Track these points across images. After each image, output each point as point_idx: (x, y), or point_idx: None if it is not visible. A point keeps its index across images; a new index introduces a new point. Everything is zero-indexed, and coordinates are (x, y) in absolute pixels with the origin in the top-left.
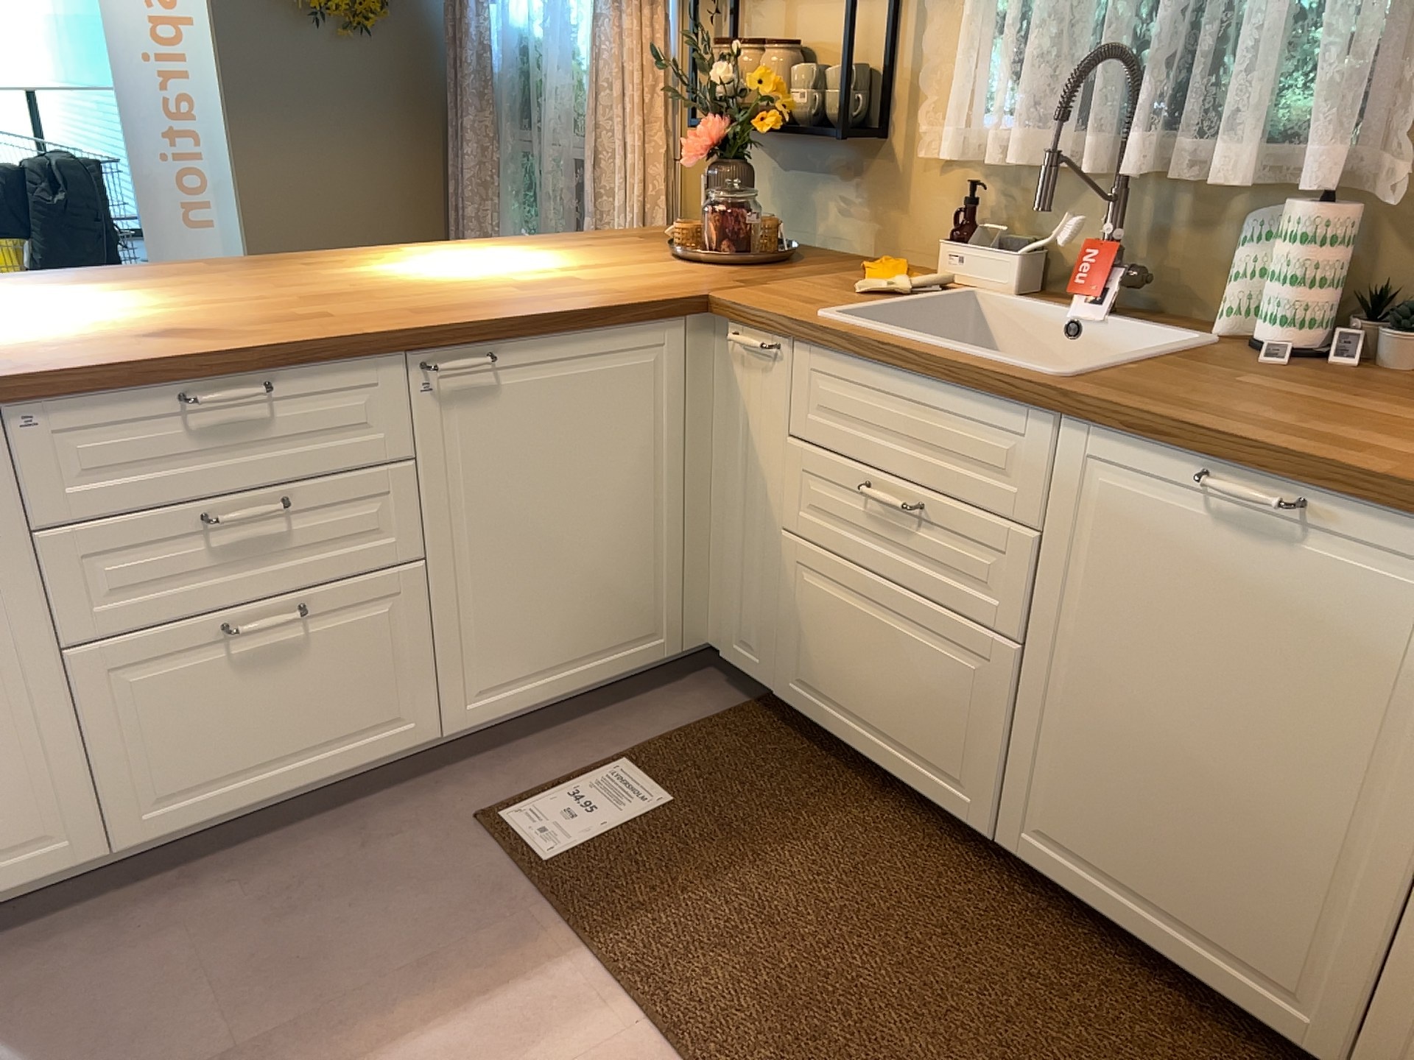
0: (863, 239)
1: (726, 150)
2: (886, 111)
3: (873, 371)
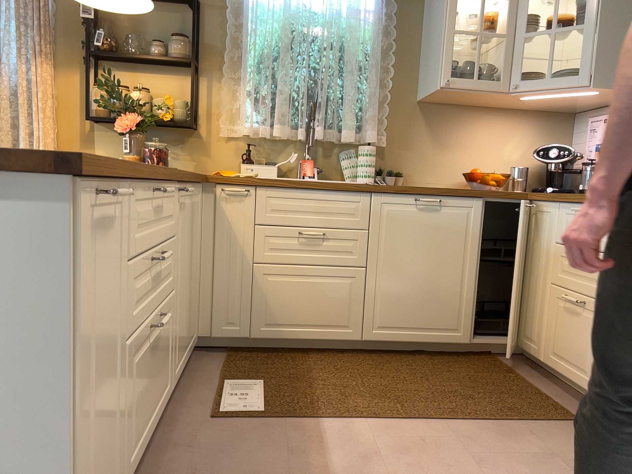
0: (189, 167)
1: (137, 128)
2: (198, 119)
3: (298, 191)
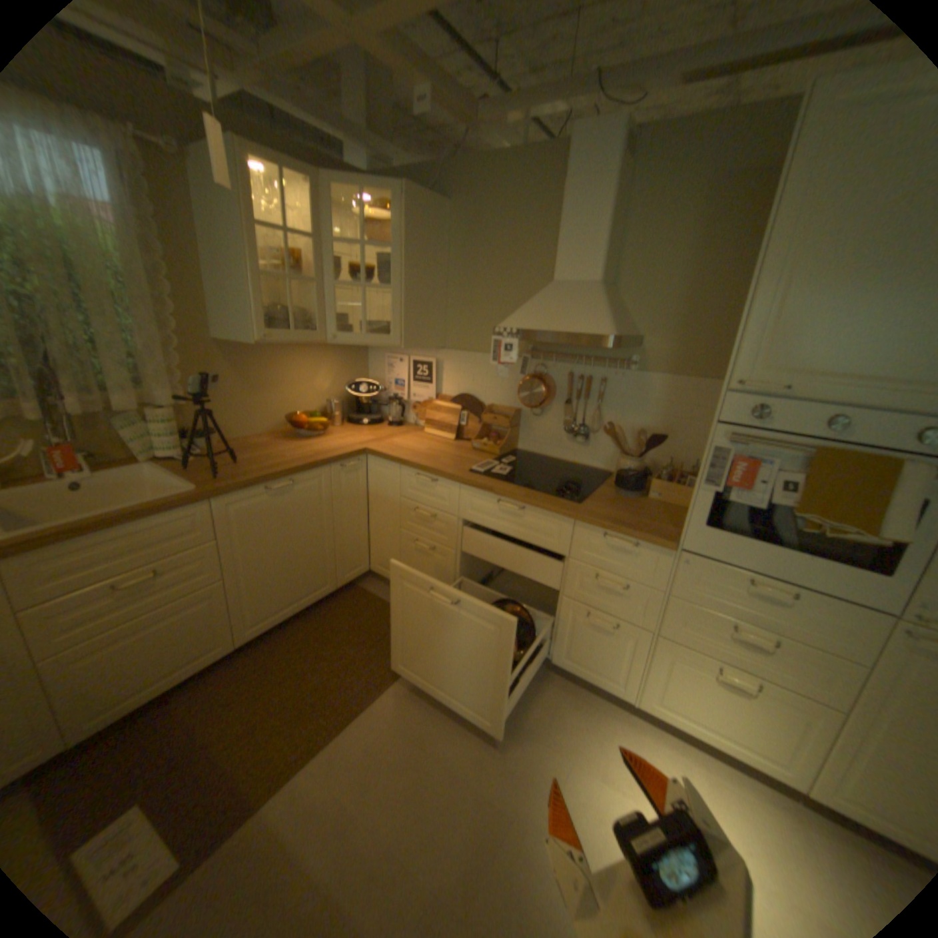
0: None
1: None
2: None
3: (92, 540)
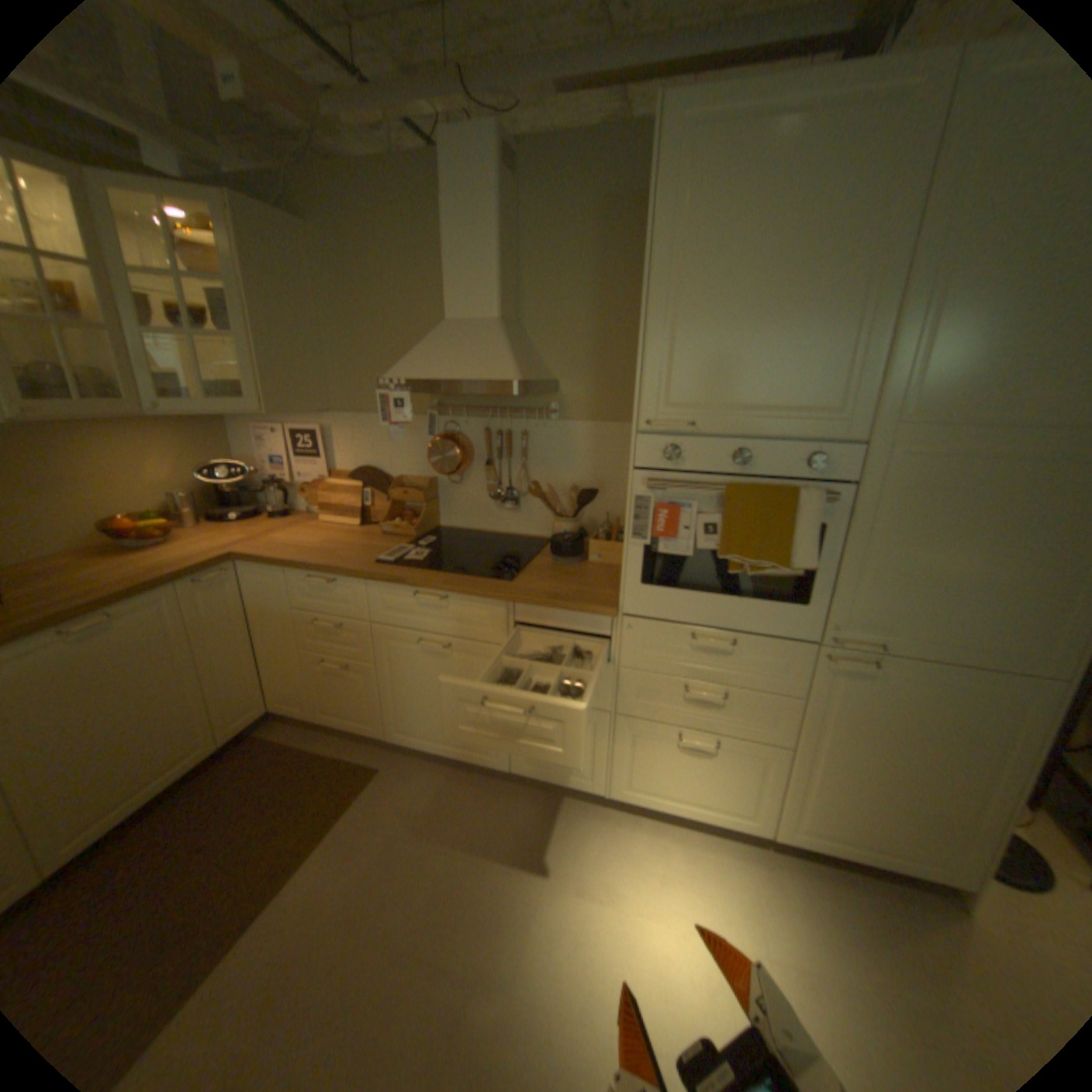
0: None
1: None
2: None
3: None
